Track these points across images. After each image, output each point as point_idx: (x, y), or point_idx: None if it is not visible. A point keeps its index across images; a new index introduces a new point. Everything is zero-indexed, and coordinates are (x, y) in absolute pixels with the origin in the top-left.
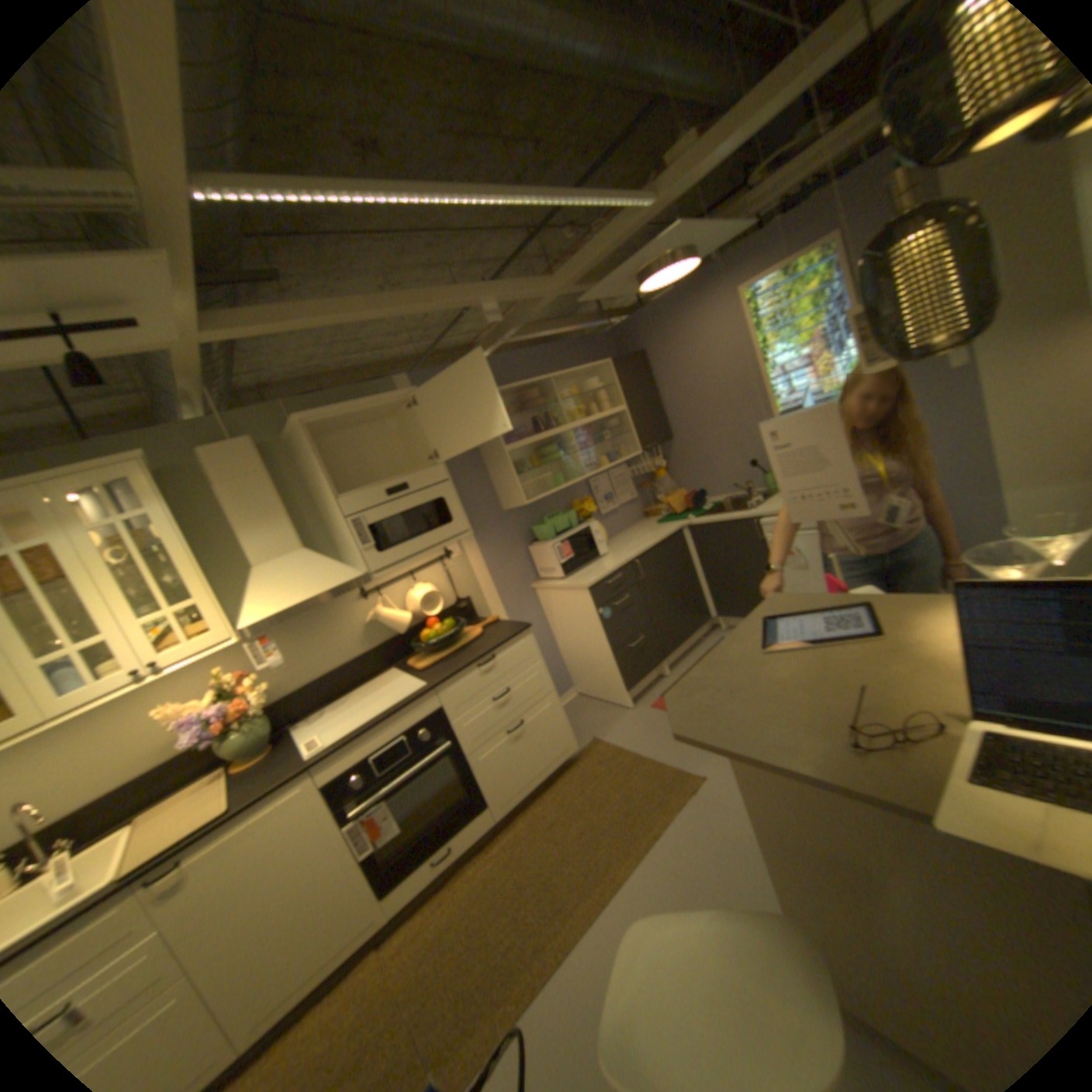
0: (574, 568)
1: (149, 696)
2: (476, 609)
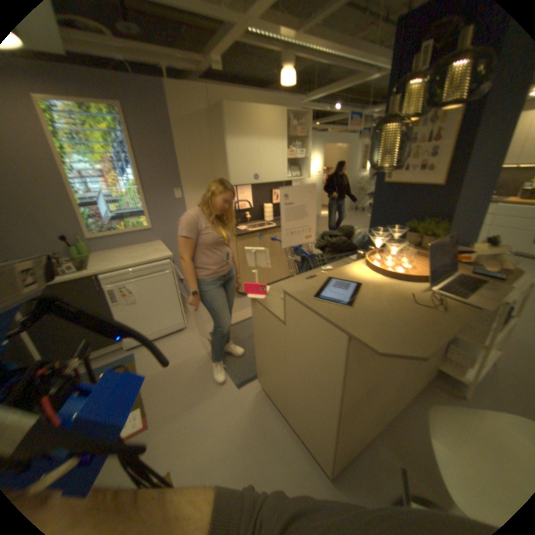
0: None
1: None
2: None
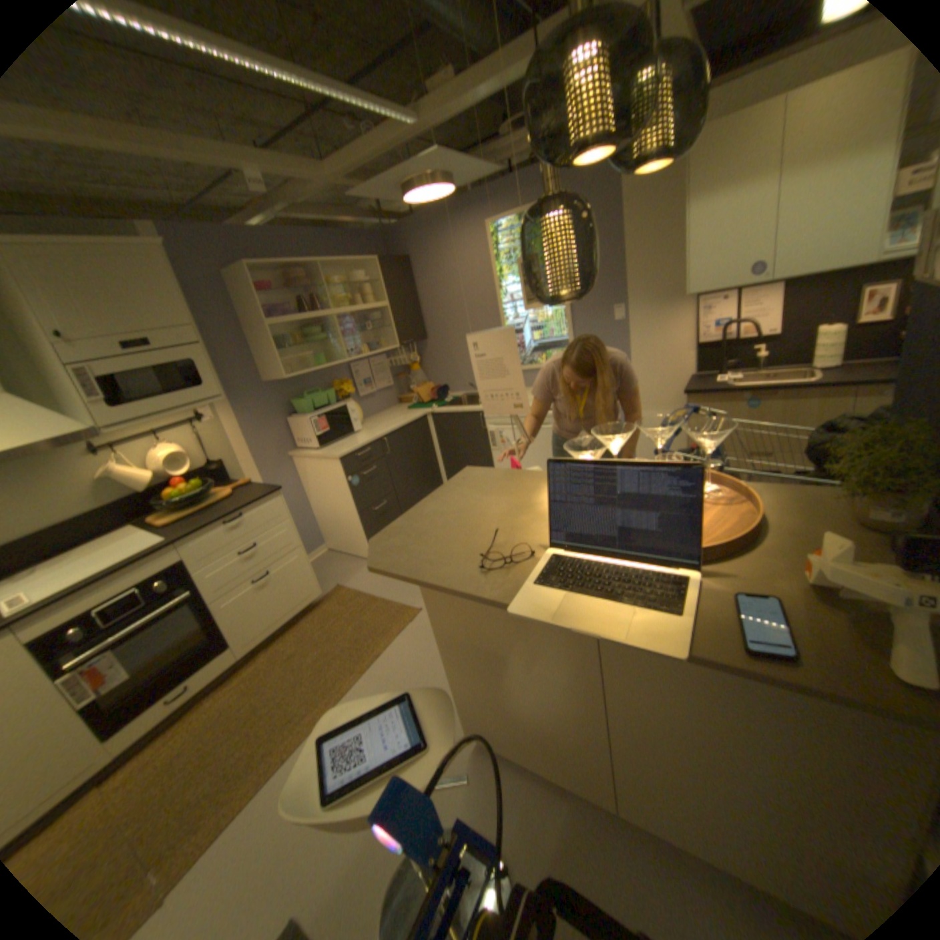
0: (330, 440)
1: None
2: (230, 471)
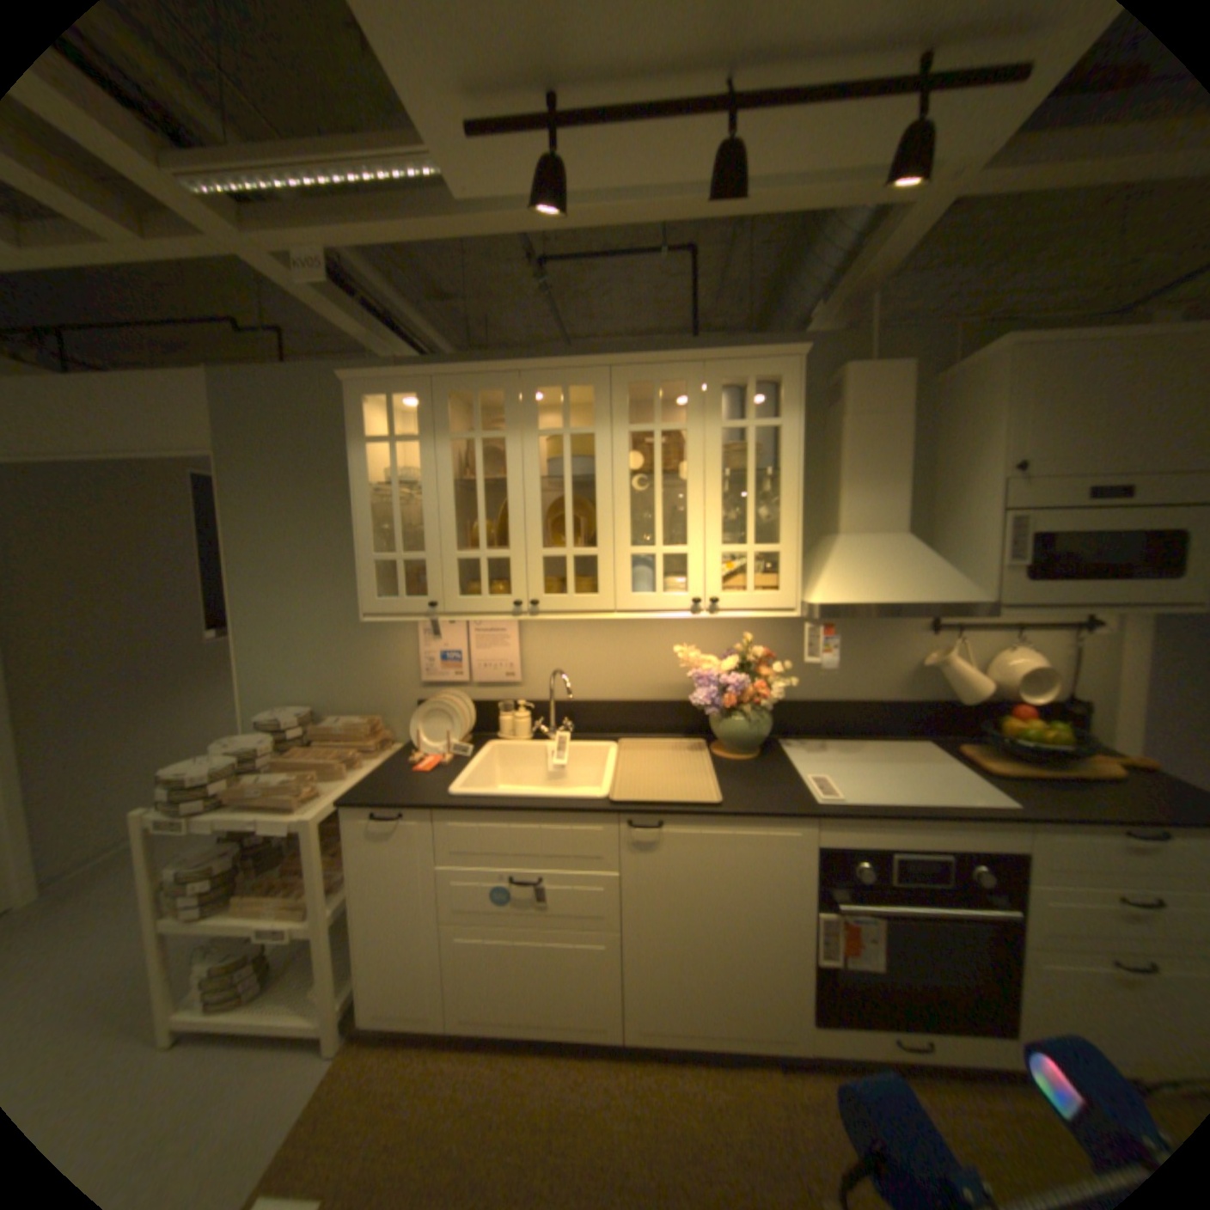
0: None
1: (678, 630)
2: (1099, 727)
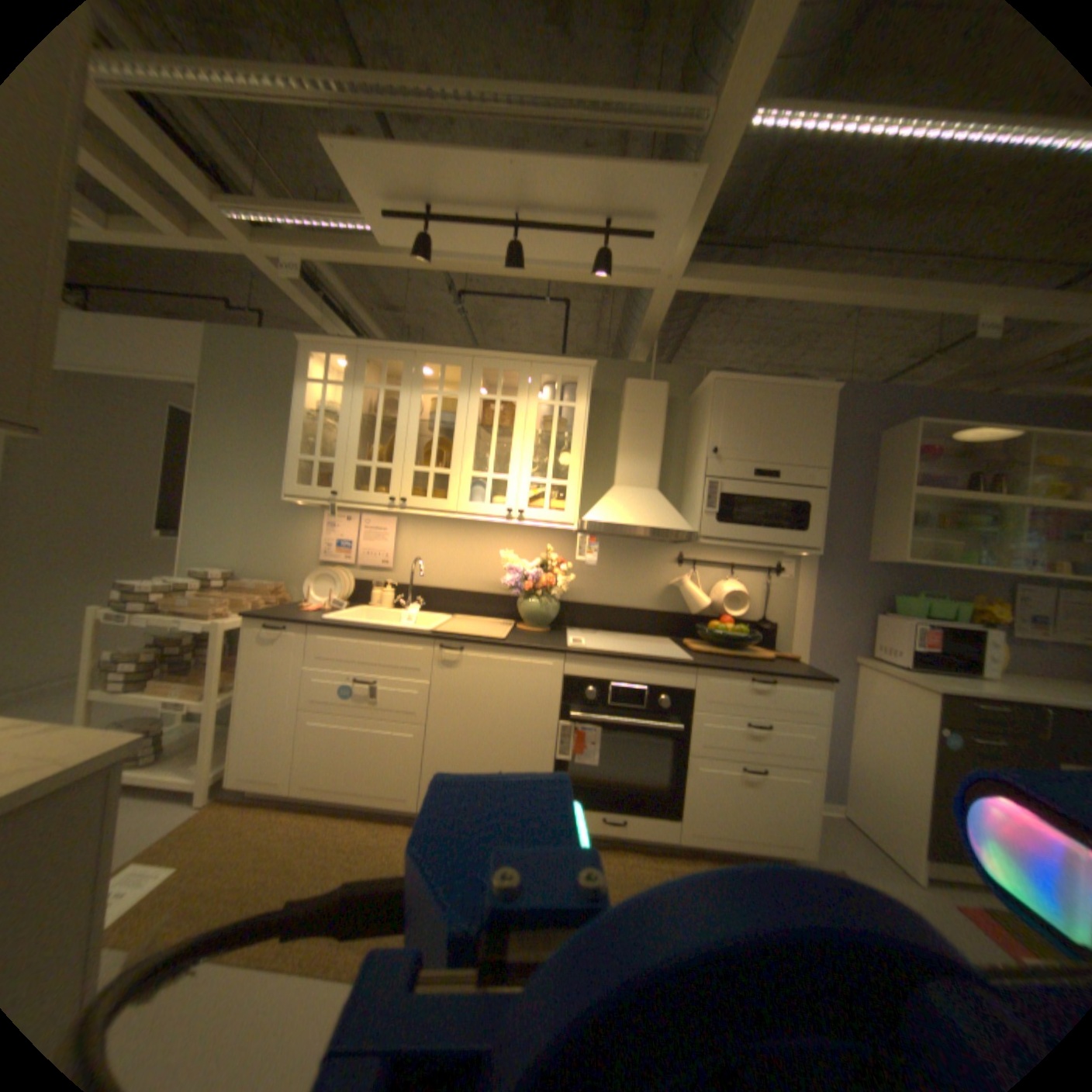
0: (937, 666)
1: (506, 543)
2: (780, 641)
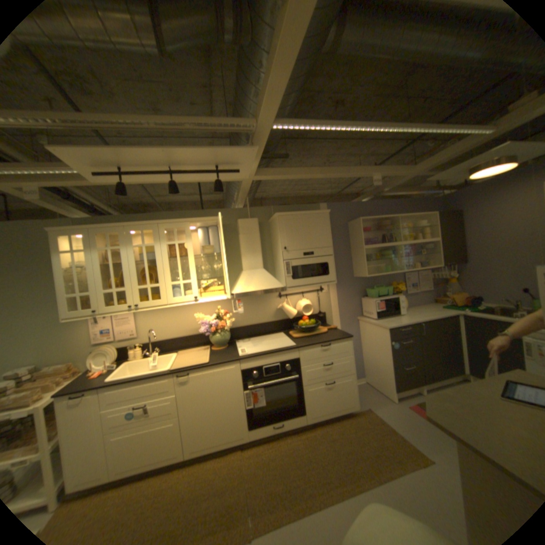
0: (385, 316)
1: (197, 309)
2: (328, 320)
